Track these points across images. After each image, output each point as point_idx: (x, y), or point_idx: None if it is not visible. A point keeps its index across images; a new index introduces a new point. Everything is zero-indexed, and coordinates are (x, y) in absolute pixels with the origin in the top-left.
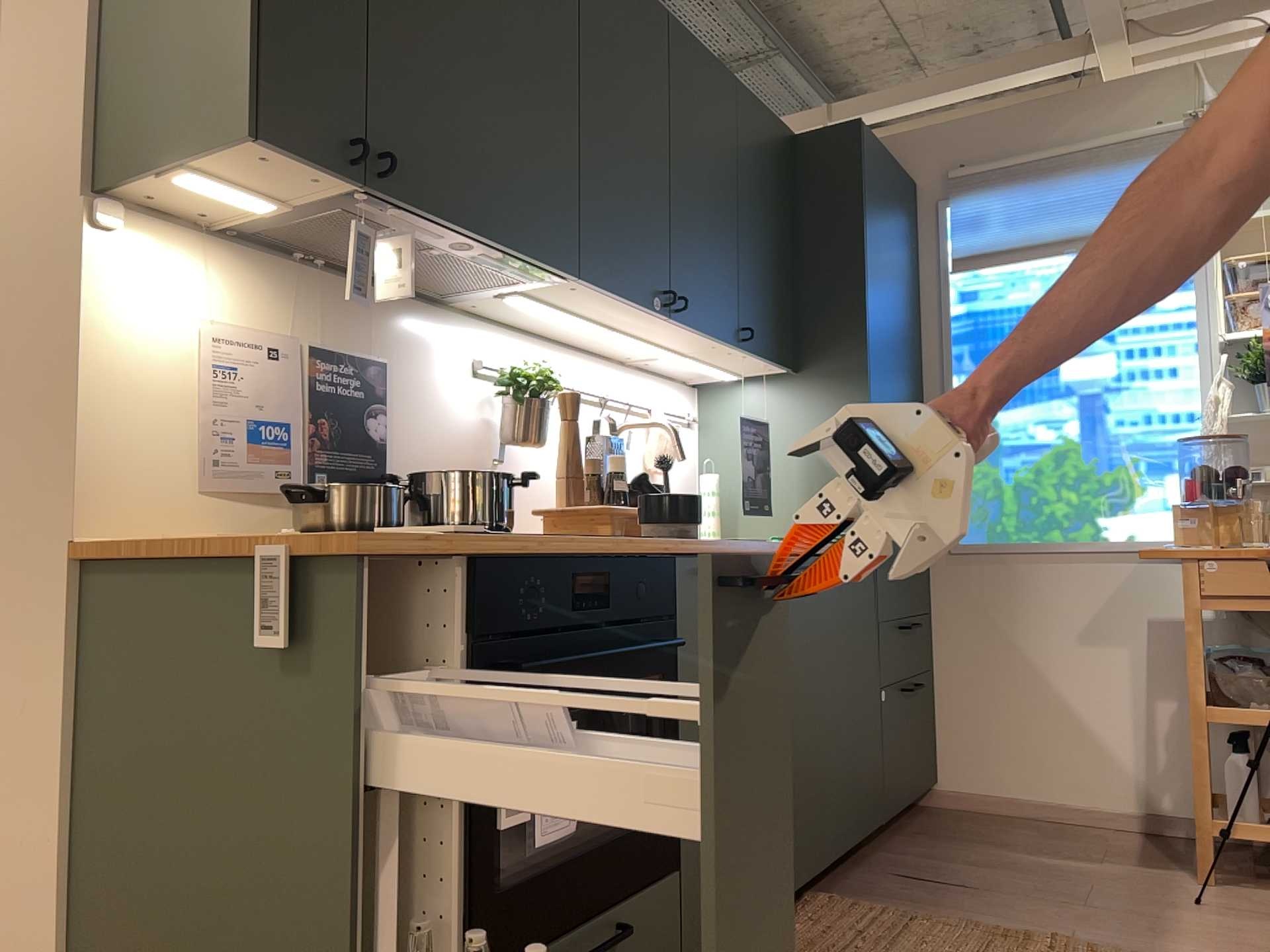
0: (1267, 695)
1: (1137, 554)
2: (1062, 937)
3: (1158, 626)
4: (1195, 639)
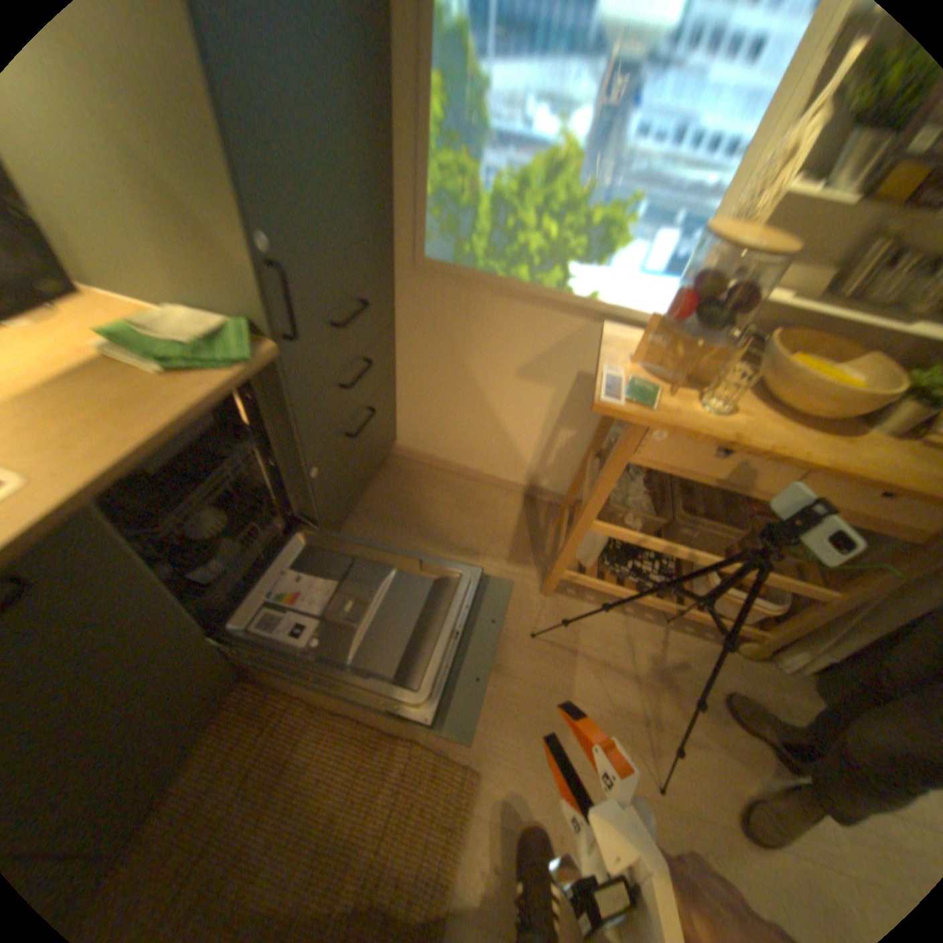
0: (644, 518)
1: (594, 312)
2: (416, 744)
3: (584, 379)
4: (609, 484)
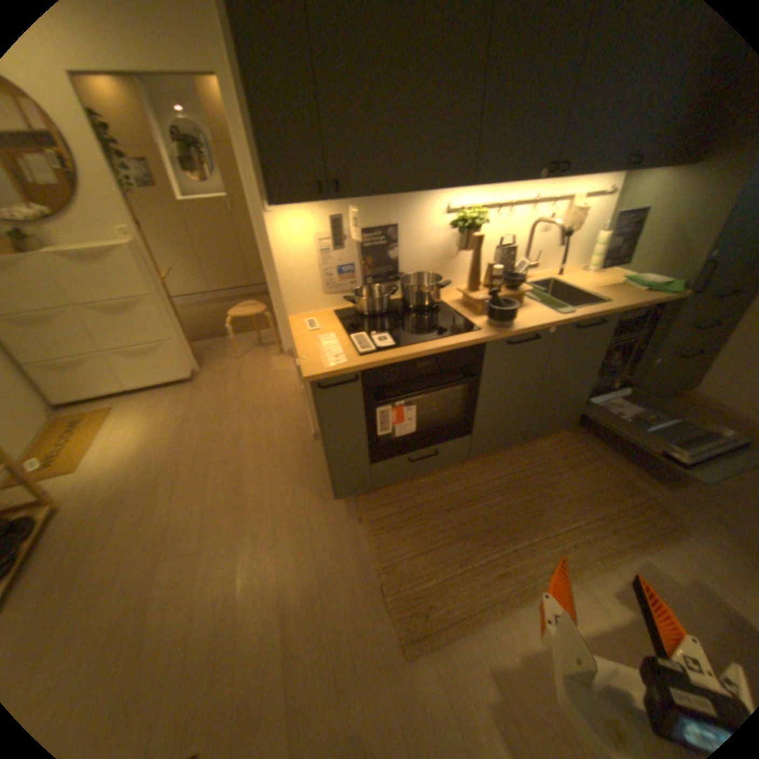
0: None
1: None
2: (655, 501)
3: None
4: None
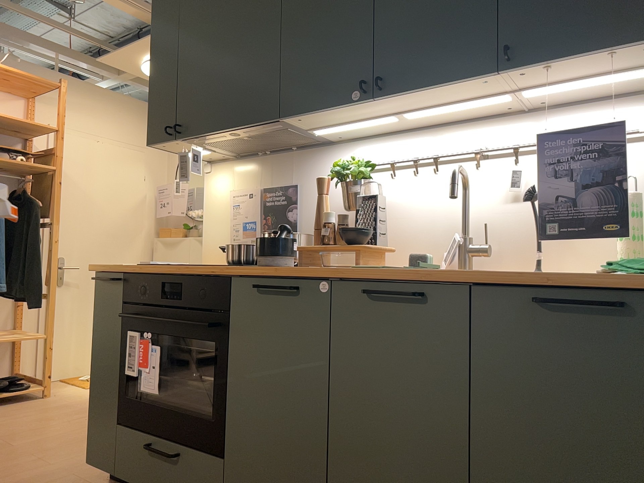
0: None
1: None
2: None
3: None
4: None
